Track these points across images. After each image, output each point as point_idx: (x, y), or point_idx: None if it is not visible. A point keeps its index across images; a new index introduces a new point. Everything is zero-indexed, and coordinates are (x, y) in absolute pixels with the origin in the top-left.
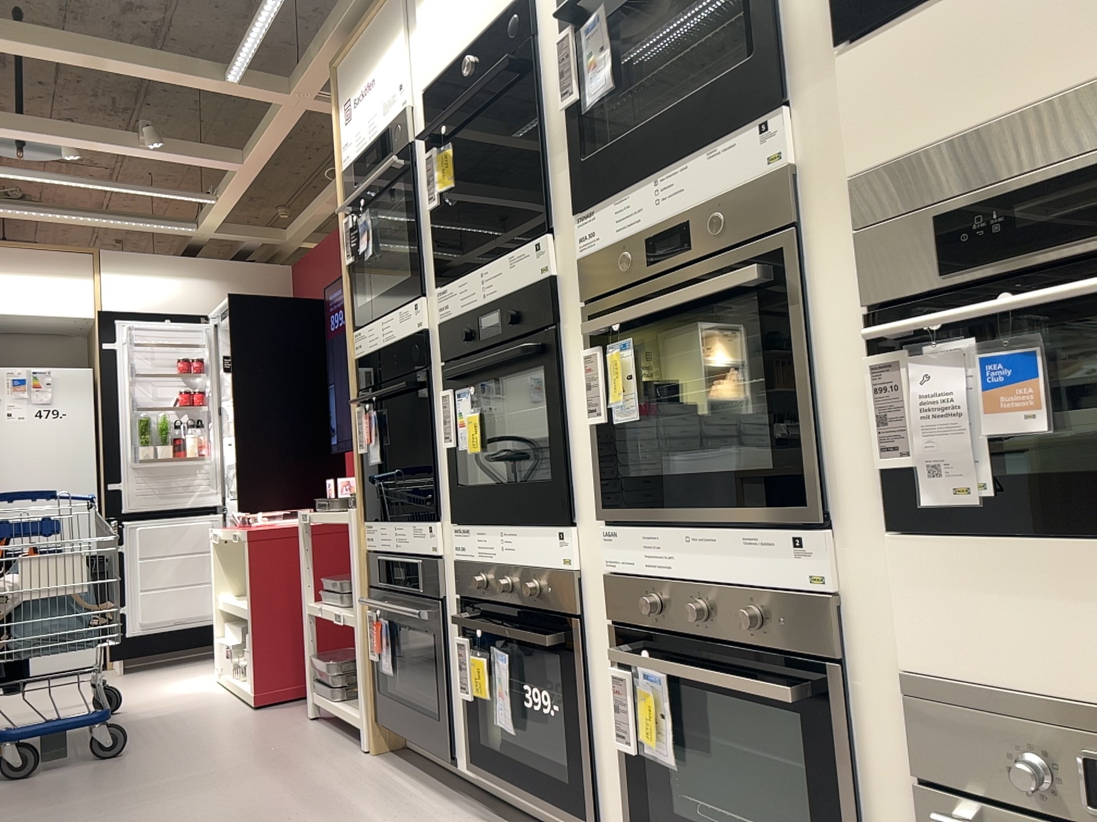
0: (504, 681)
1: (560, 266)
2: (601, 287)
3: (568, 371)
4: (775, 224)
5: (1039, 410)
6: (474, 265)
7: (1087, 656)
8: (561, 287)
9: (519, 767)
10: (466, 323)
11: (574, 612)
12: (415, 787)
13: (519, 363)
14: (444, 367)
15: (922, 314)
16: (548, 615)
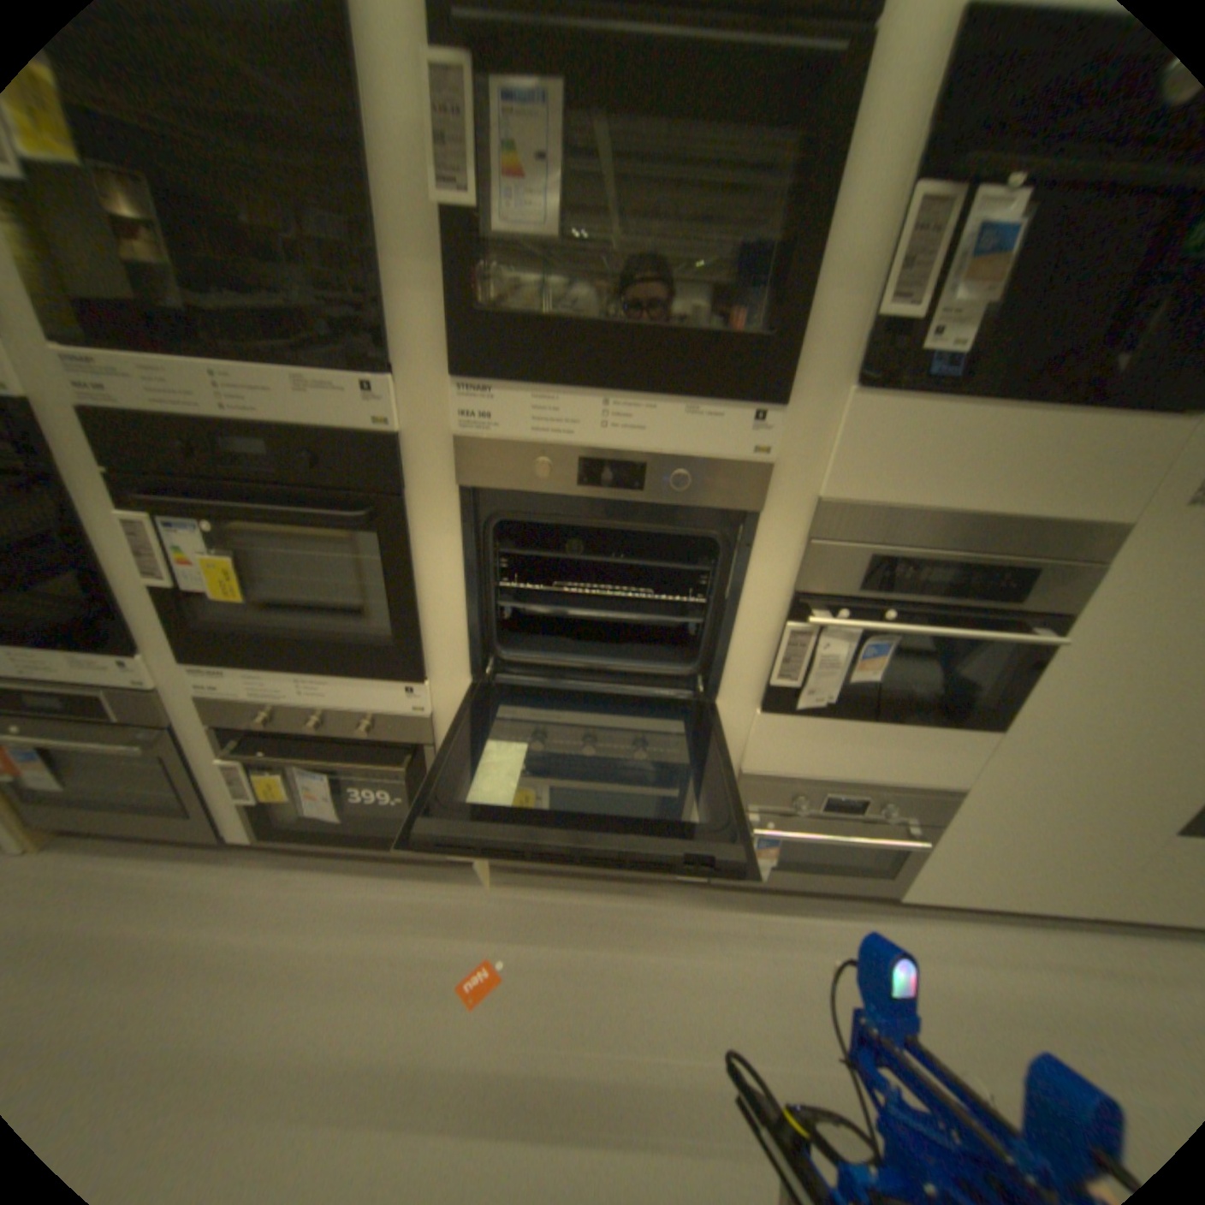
0: (321, 792)
1: (408, 424)
2: (498, 482)
3: (420, 547)
4: (745, 507)
5: (881, 672)
6: (179, 346)
7: (845, 765)
8: (410, 451)
9: (339, 835)
10: (179, 435)
11: (428, 743)
12: (158, 869)
13: (328, 523)
14: (114, 478)
15: (835, 606)
16: (381, 742)
